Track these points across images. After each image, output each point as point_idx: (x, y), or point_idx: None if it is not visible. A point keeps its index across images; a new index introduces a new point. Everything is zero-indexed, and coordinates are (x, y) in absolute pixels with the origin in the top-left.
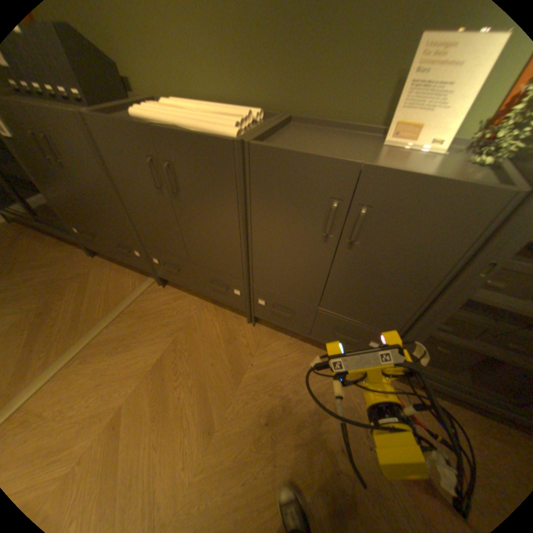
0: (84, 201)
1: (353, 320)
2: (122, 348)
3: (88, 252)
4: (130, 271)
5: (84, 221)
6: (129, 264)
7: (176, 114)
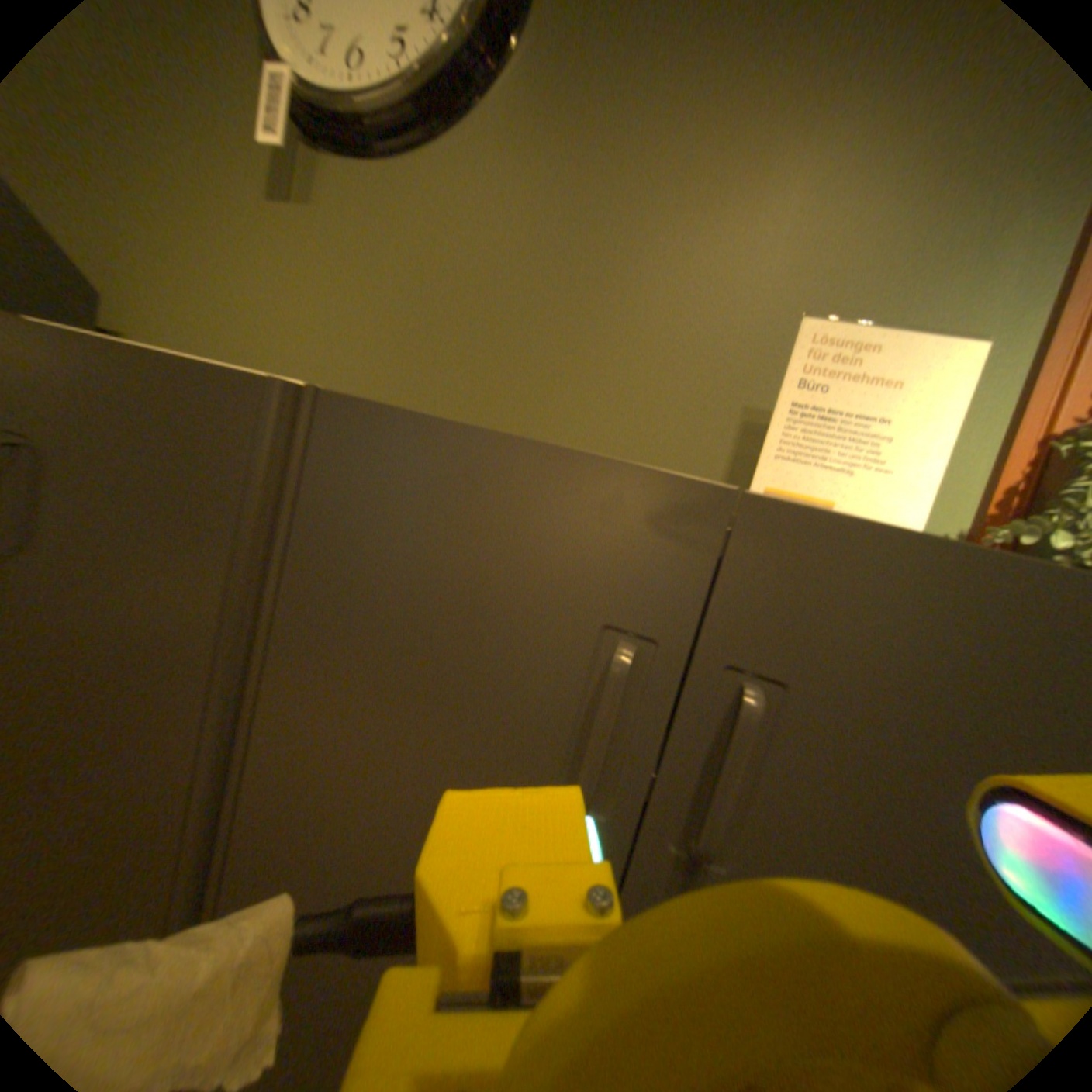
0: None
1: None
2: None
3: None
4: None
5: None
6: None
7: None
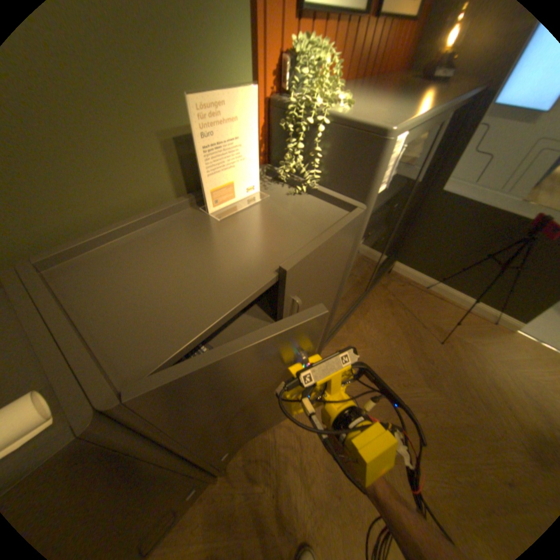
0: None
1: None
2: None
3: None
4: None
5: None
6: None
7: None
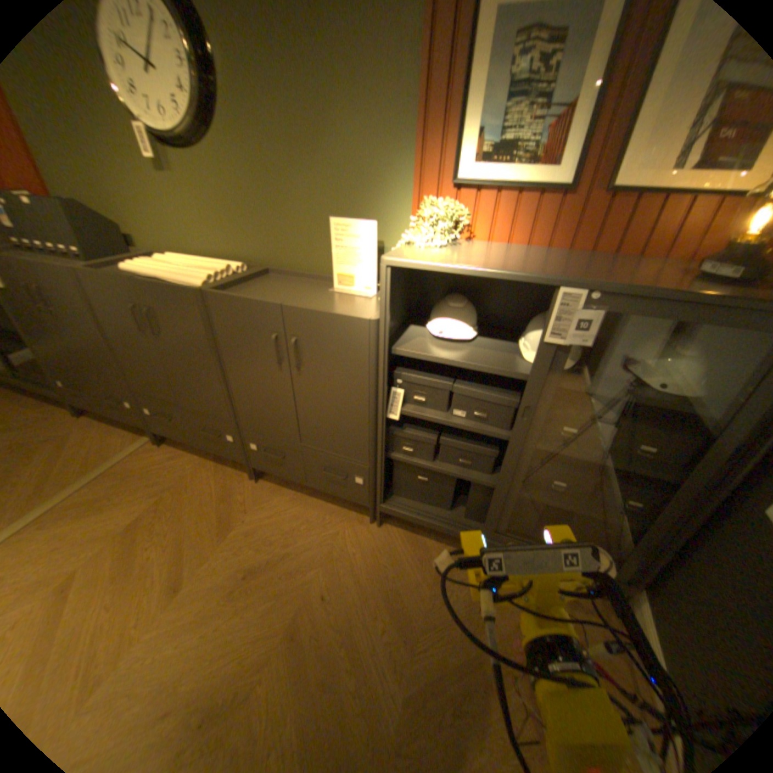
0: (71, 348)
1: (331, 452)
2: (91, 511)
3: (72, 411)
4: (121, 430)
5: (70, 372)
6: (118, 420)
7: (160, 267)
